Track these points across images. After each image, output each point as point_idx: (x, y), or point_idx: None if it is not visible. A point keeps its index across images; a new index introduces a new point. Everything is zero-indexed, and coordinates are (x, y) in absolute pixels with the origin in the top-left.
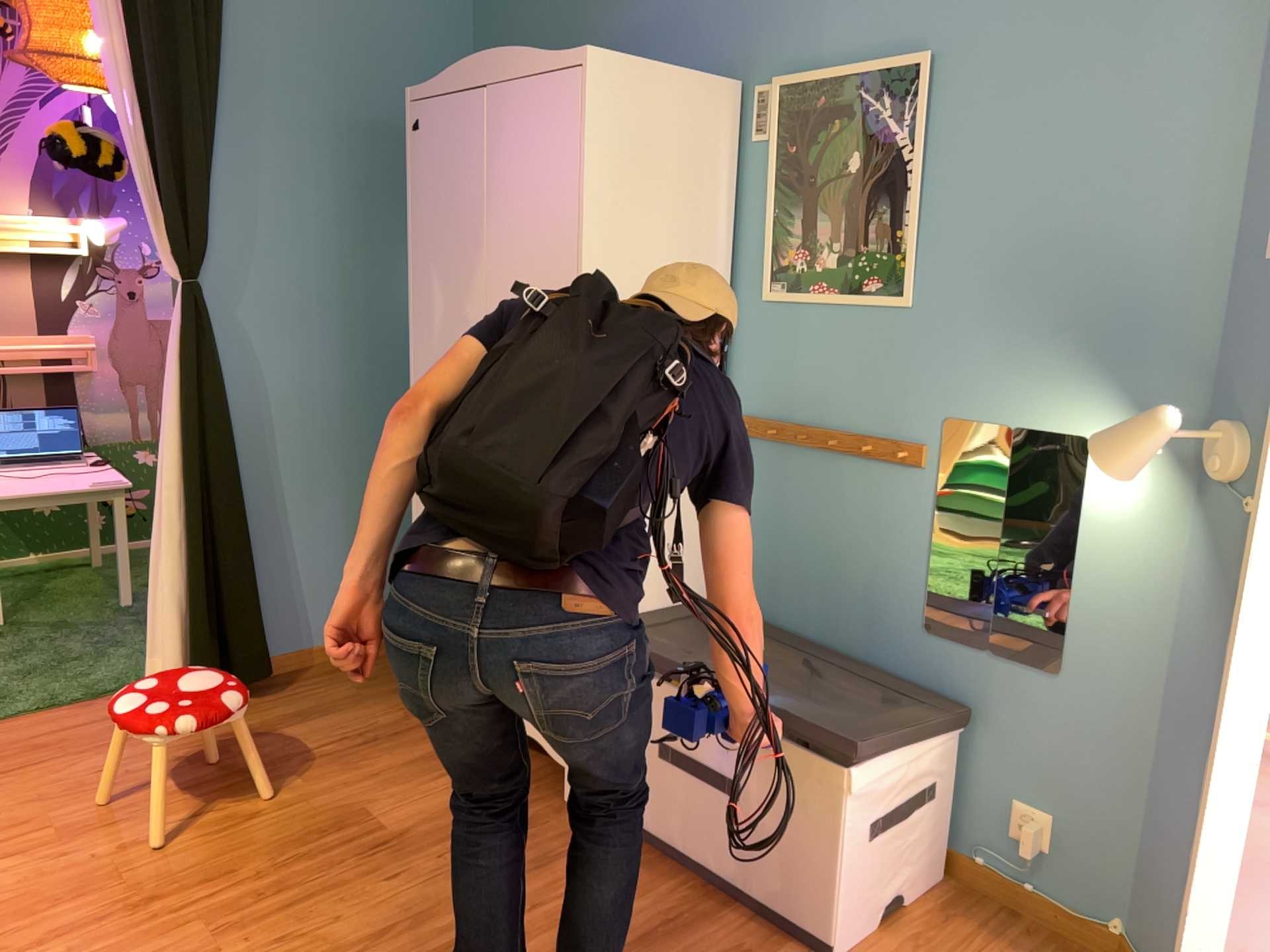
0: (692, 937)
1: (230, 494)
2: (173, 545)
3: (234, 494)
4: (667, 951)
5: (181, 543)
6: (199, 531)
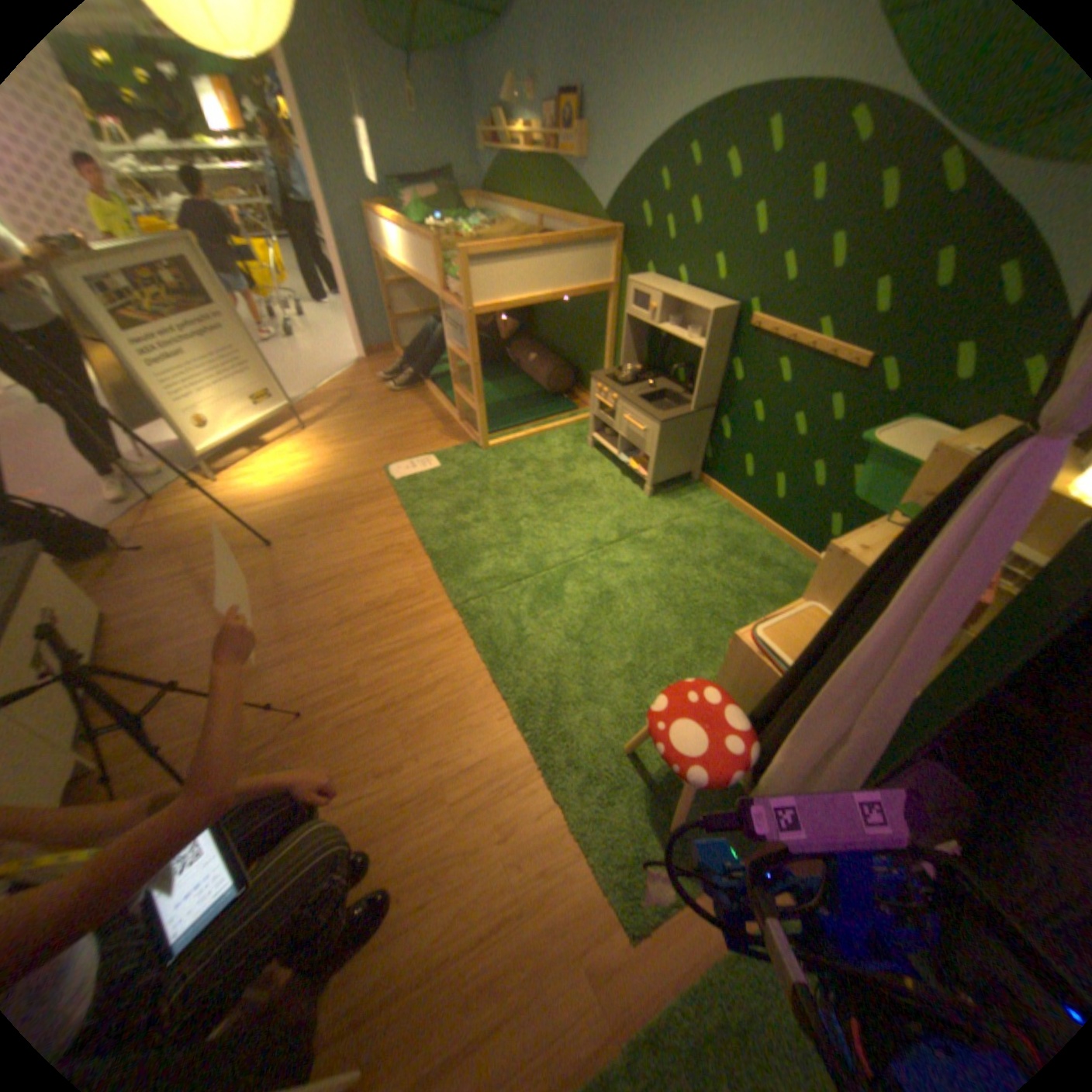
0: (141, 640)
1: None
2: None
3: None
4: (160, 634)
5: None
6: None
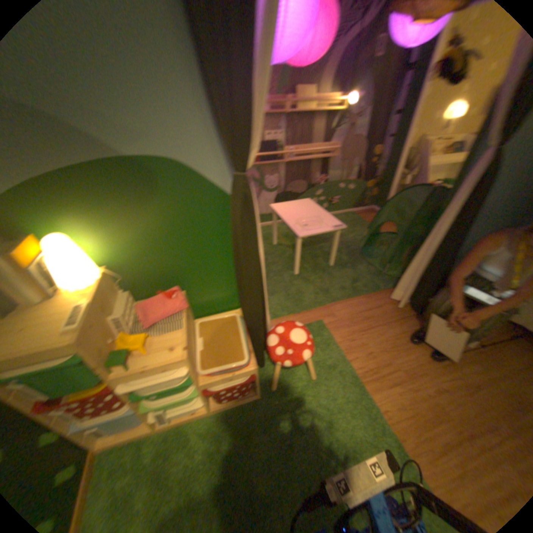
0: None
1: (461, 246)
2: (427, 261)
3: (462, 246)
4: None
5: (429, 260)
6: (444, 259)
